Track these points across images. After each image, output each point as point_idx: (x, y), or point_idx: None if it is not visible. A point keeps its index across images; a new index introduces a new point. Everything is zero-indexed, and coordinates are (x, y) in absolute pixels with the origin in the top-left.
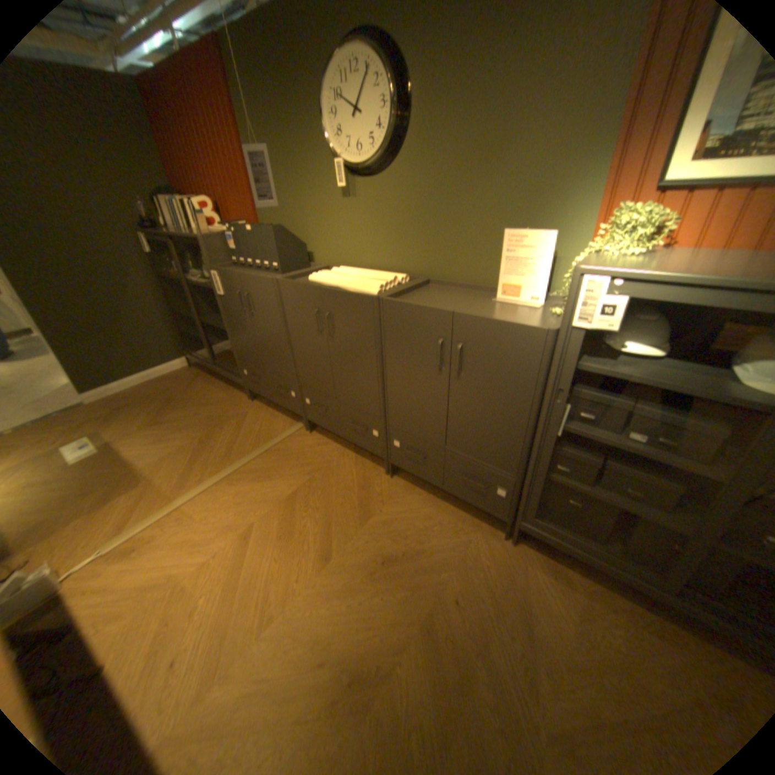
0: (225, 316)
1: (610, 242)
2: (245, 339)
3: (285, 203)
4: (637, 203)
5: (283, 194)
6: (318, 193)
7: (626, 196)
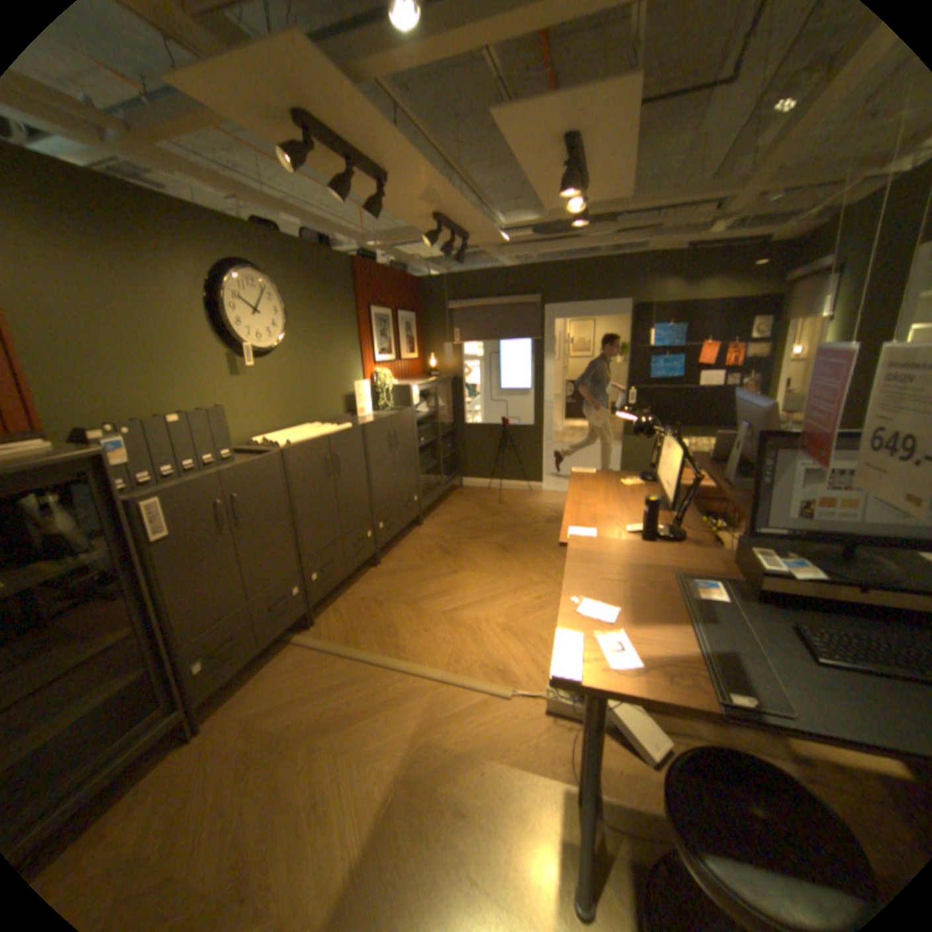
0: (161, 579)
1: (388, 381)
2: (212, 585)
3: (133, 389)
4: (374, 369)
5: (130, 378)
6: (199, 373)
7: (370, 367)
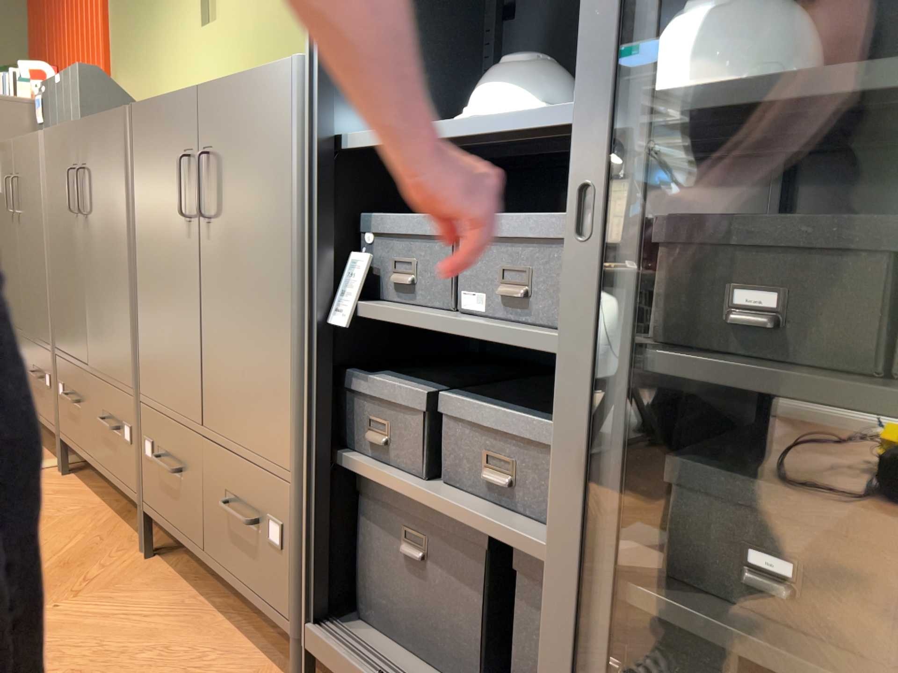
0: None
1: None
2: (10, 276)
3: (142, 59)
4: None
5: (141, 46)
6: (177, 29)
7: None
